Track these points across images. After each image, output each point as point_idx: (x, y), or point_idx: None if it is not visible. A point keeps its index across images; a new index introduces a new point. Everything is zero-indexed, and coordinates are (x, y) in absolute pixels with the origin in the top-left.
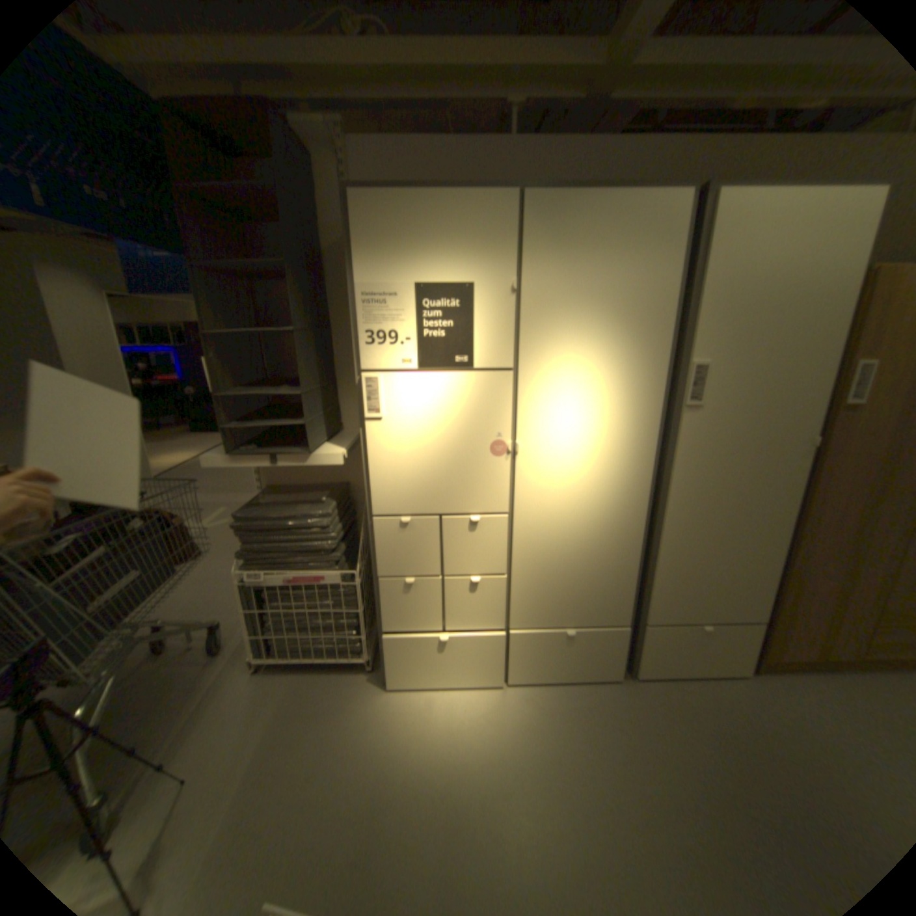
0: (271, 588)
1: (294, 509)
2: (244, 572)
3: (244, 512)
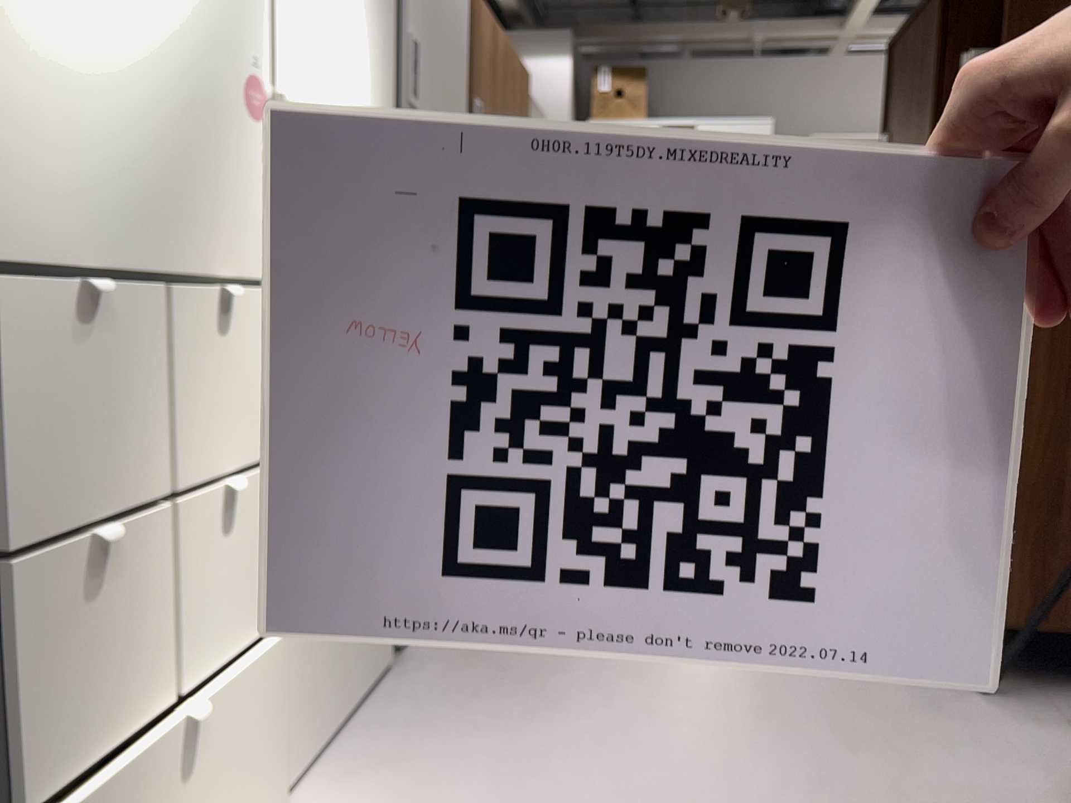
0: None
1: None
2: None
3: None
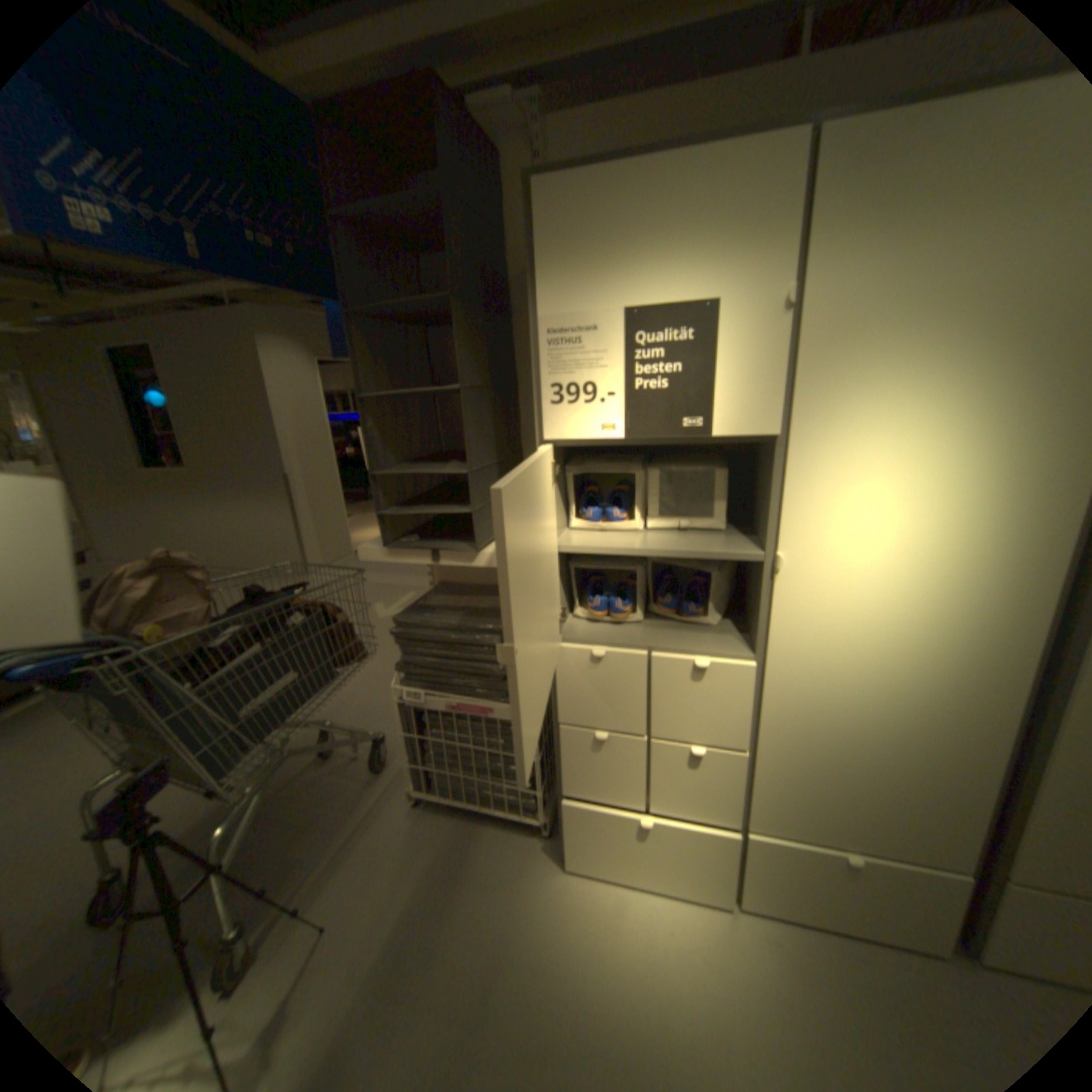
0: (432, 712)
1: (461, 619)
2: (403, 688)
3: (405, 616)
